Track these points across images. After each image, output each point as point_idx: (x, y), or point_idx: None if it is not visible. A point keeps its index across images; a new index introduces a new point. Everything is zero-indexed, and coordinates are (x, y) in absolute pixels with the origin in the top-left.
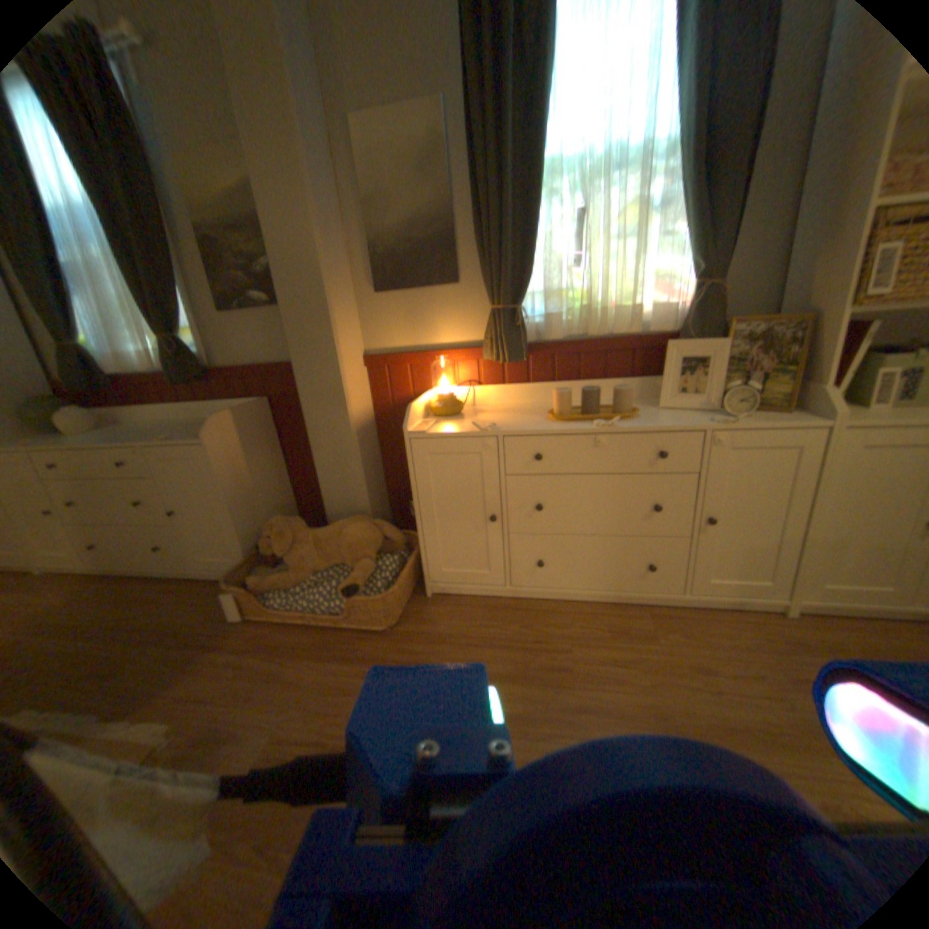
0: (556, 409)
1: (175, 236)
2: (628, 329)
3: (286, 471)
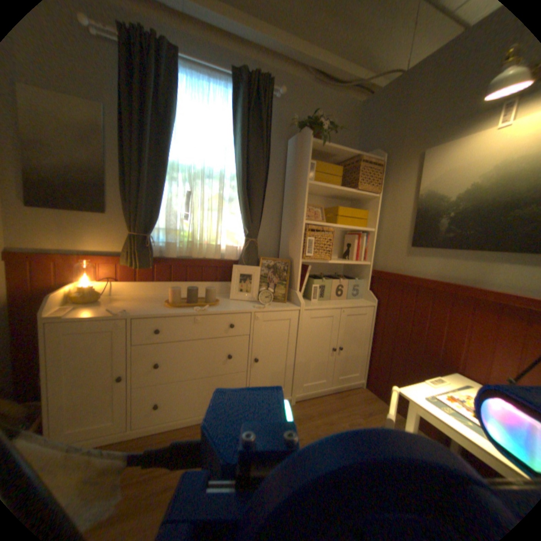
0: (171, 300)
1: None
2: (214, 256)
3: None
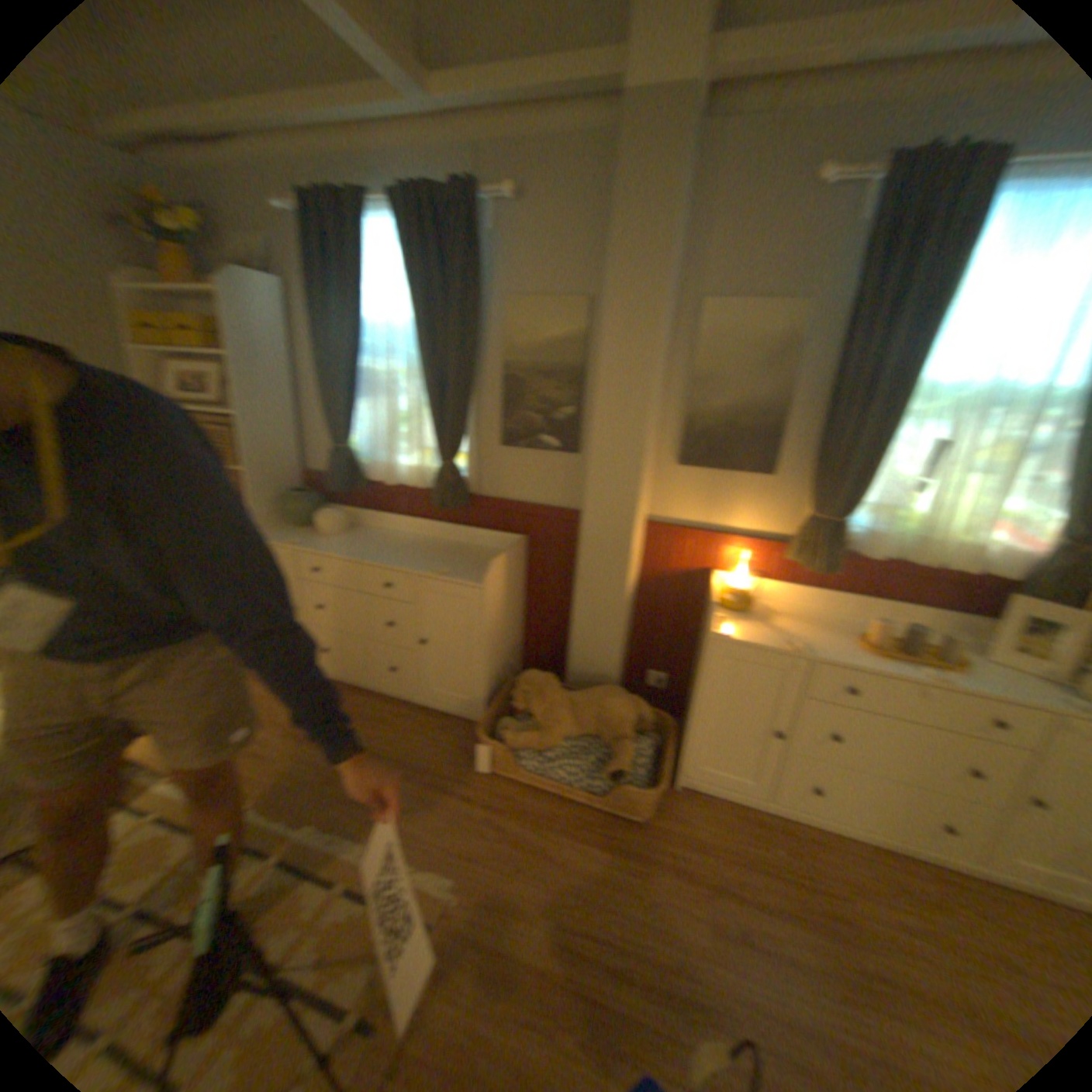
0: (873, 639)
1: (480, 369)
2: (965, 568)
3: (524, 610)
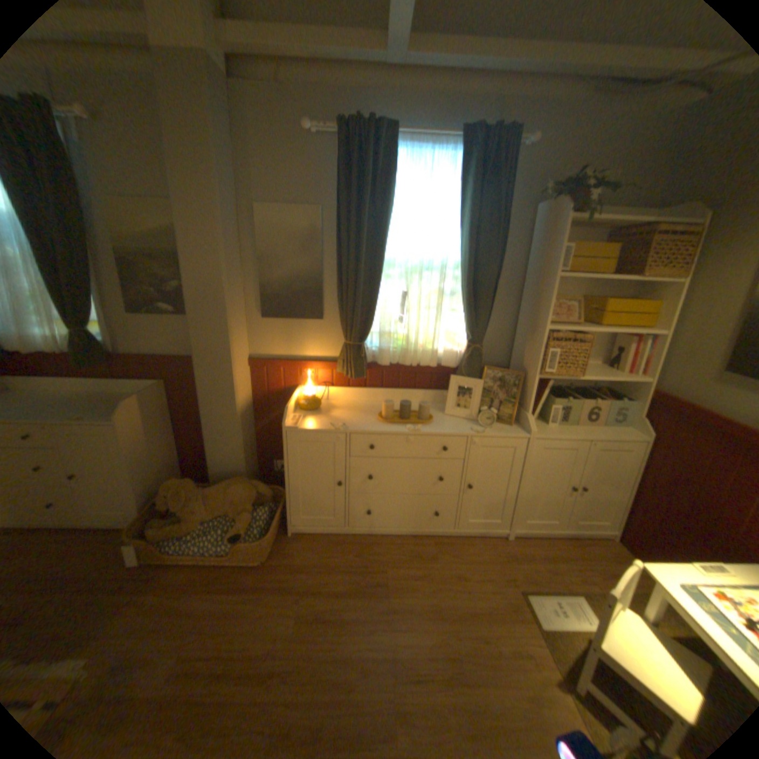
0: (383, 414)
1: (93, 254)
2: (428, 364)
3: (173, 437)
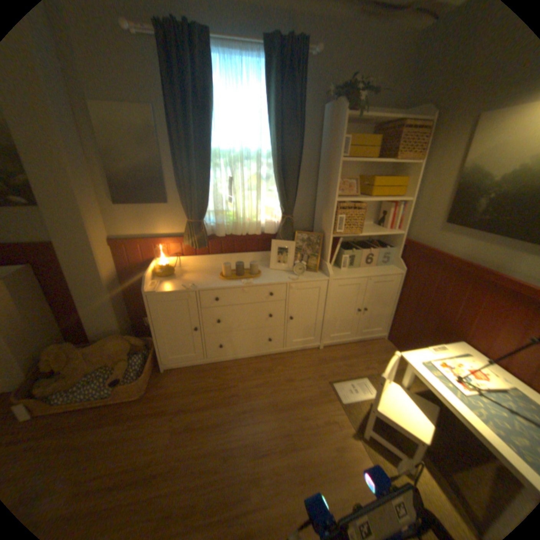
0: (223, 273)
1: None
2: (254, 233)
3: (49, 310)
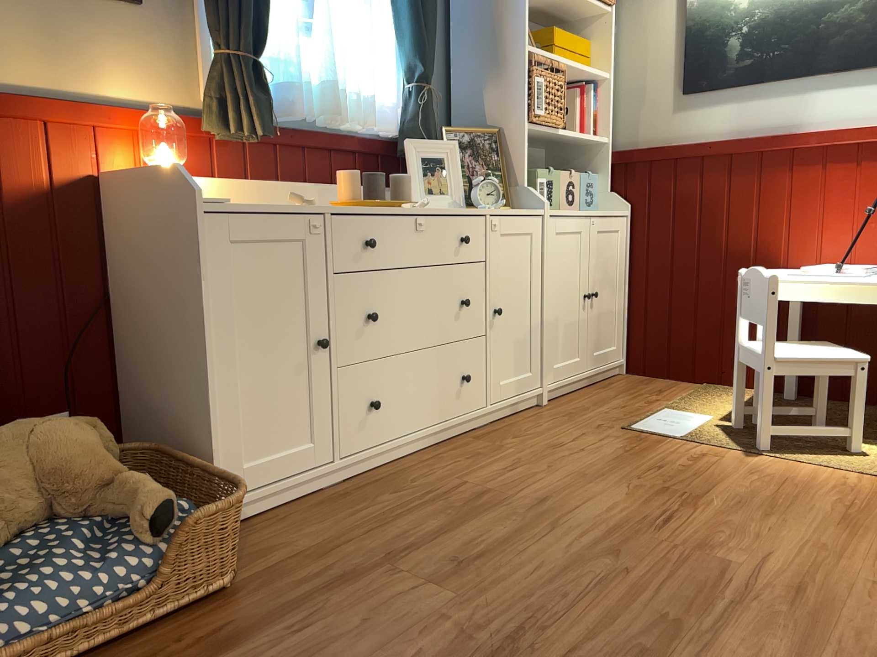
0: (345, 196)
1: None
2: (364, 122)
3: None
